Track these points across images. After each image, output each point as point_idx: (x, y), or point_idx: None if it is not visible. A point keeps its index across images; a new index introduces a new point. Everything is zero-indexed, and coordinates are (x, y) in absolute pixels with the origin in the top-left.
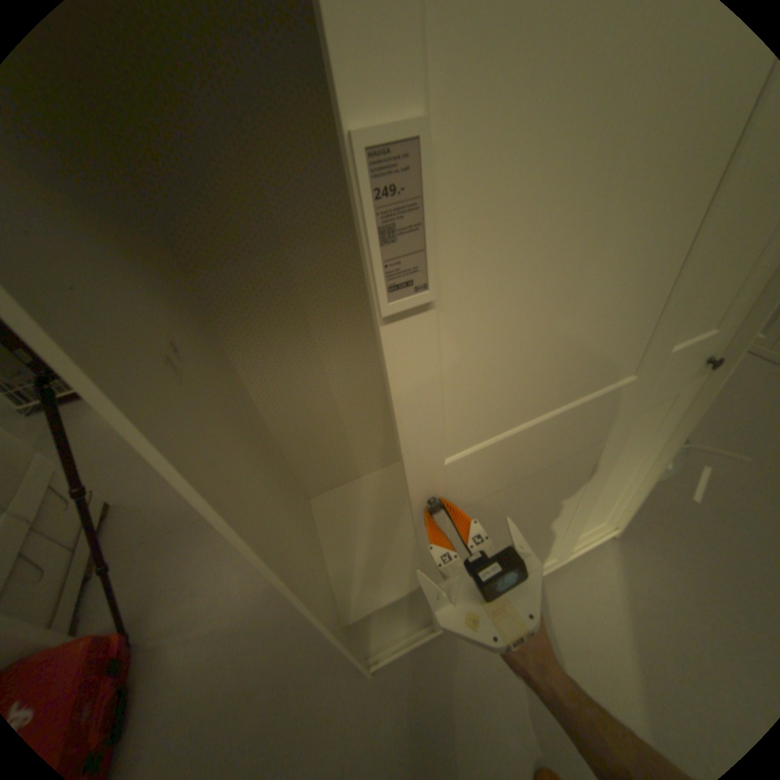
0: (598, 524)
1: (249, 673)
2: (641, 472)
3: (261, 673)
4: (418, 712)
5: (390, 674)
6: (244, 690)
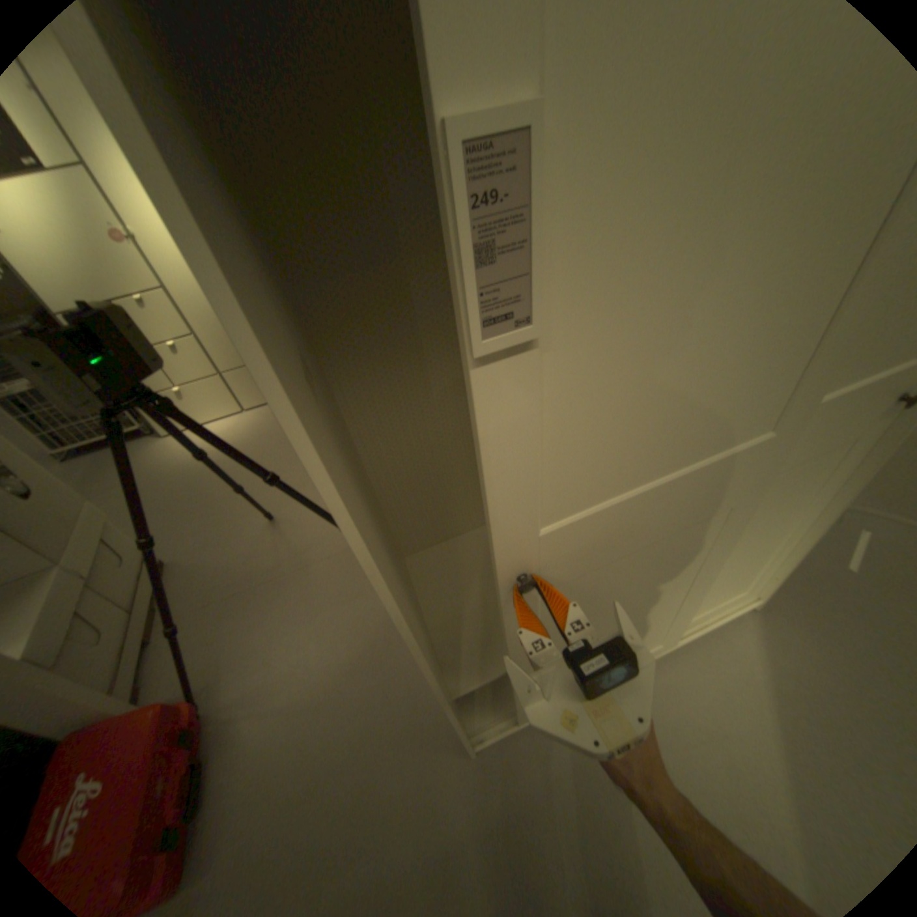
0: (739, 592)
1: (335, 750)
2: (799, 532)
3: (349, 751)
4: (530, 797)
5: (496, 755)
6: (331, 768)
